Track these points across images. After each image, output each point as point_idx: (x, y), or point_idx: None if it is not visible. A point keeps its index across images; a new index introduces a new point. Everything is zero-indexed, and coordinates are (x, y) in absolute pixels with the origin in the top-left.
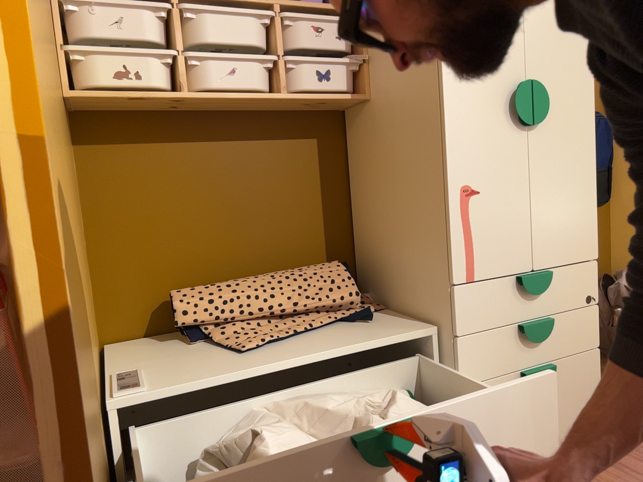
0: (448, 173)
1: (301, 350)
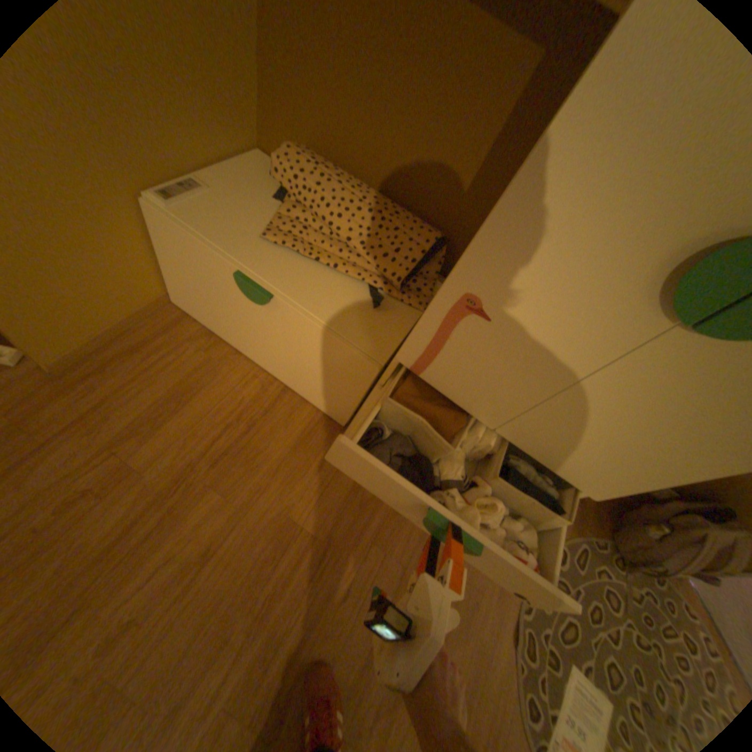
0: (465, 261)
1: (286, 274)
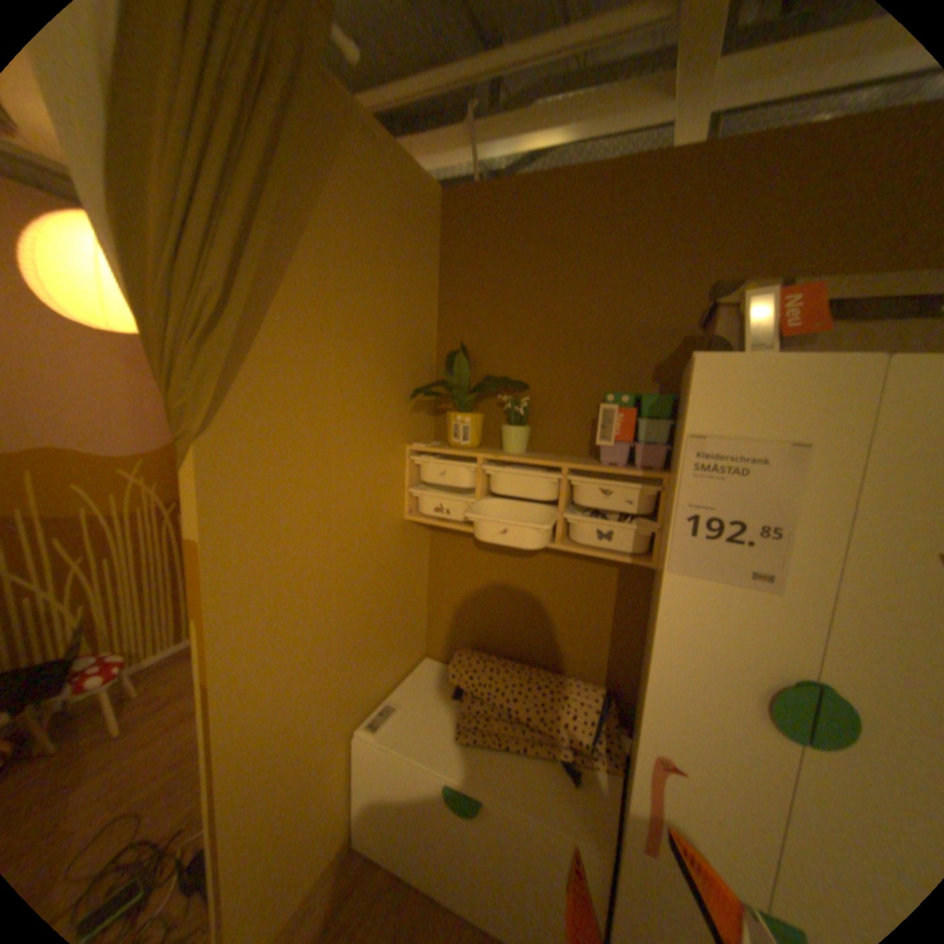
0: (644, 733)
1: (486, 775)
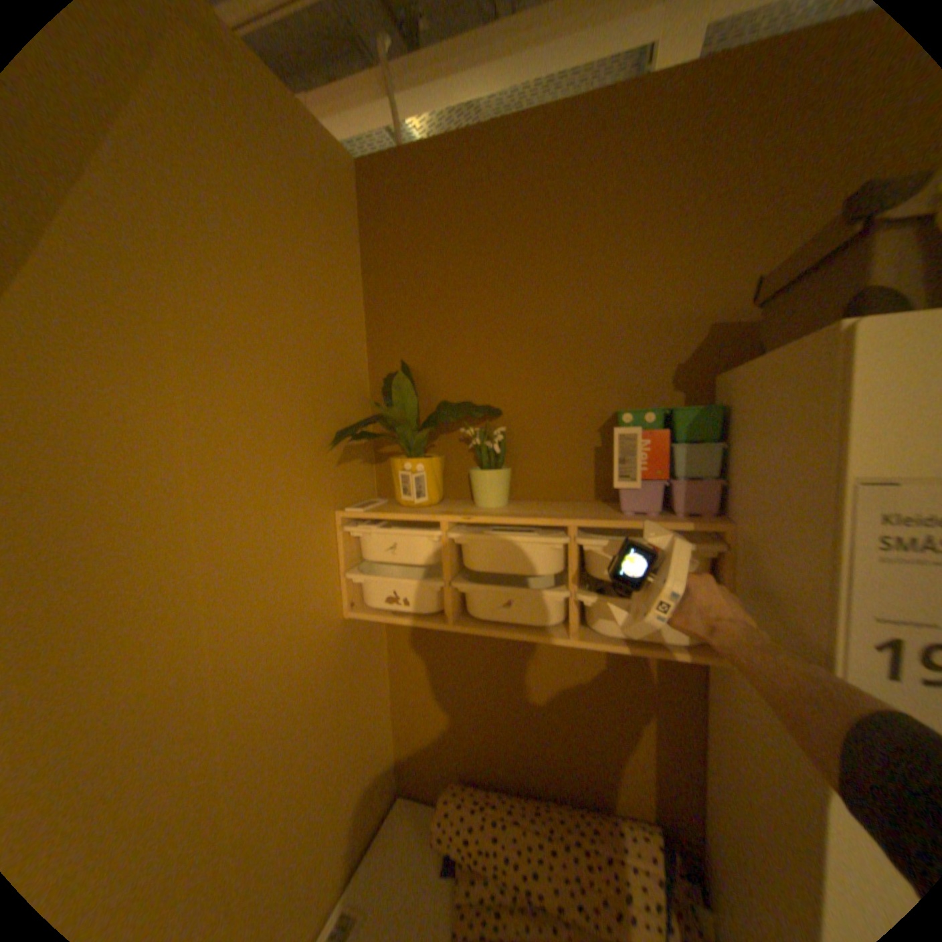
0: None
1: None
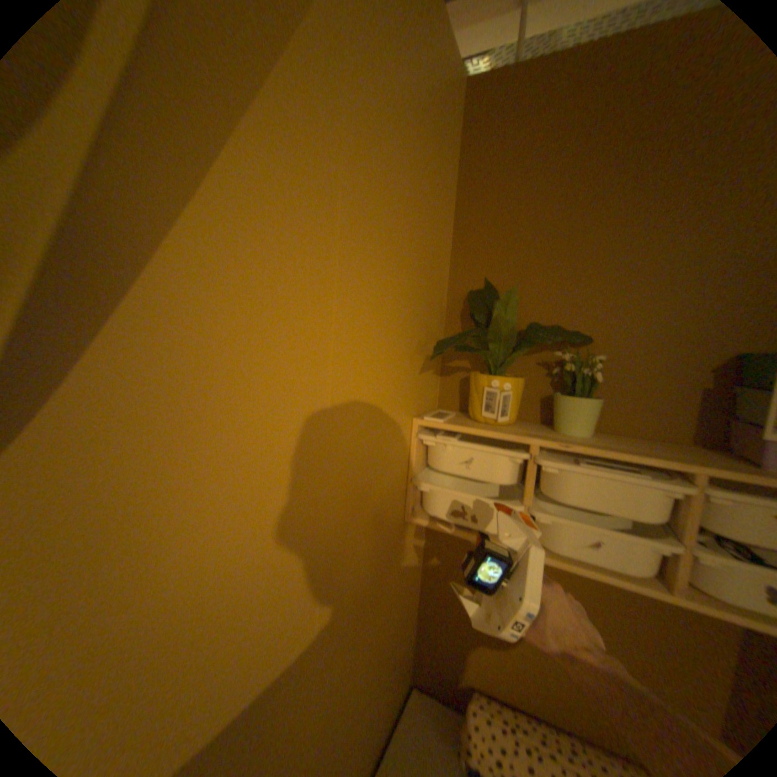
0: None
1: None
